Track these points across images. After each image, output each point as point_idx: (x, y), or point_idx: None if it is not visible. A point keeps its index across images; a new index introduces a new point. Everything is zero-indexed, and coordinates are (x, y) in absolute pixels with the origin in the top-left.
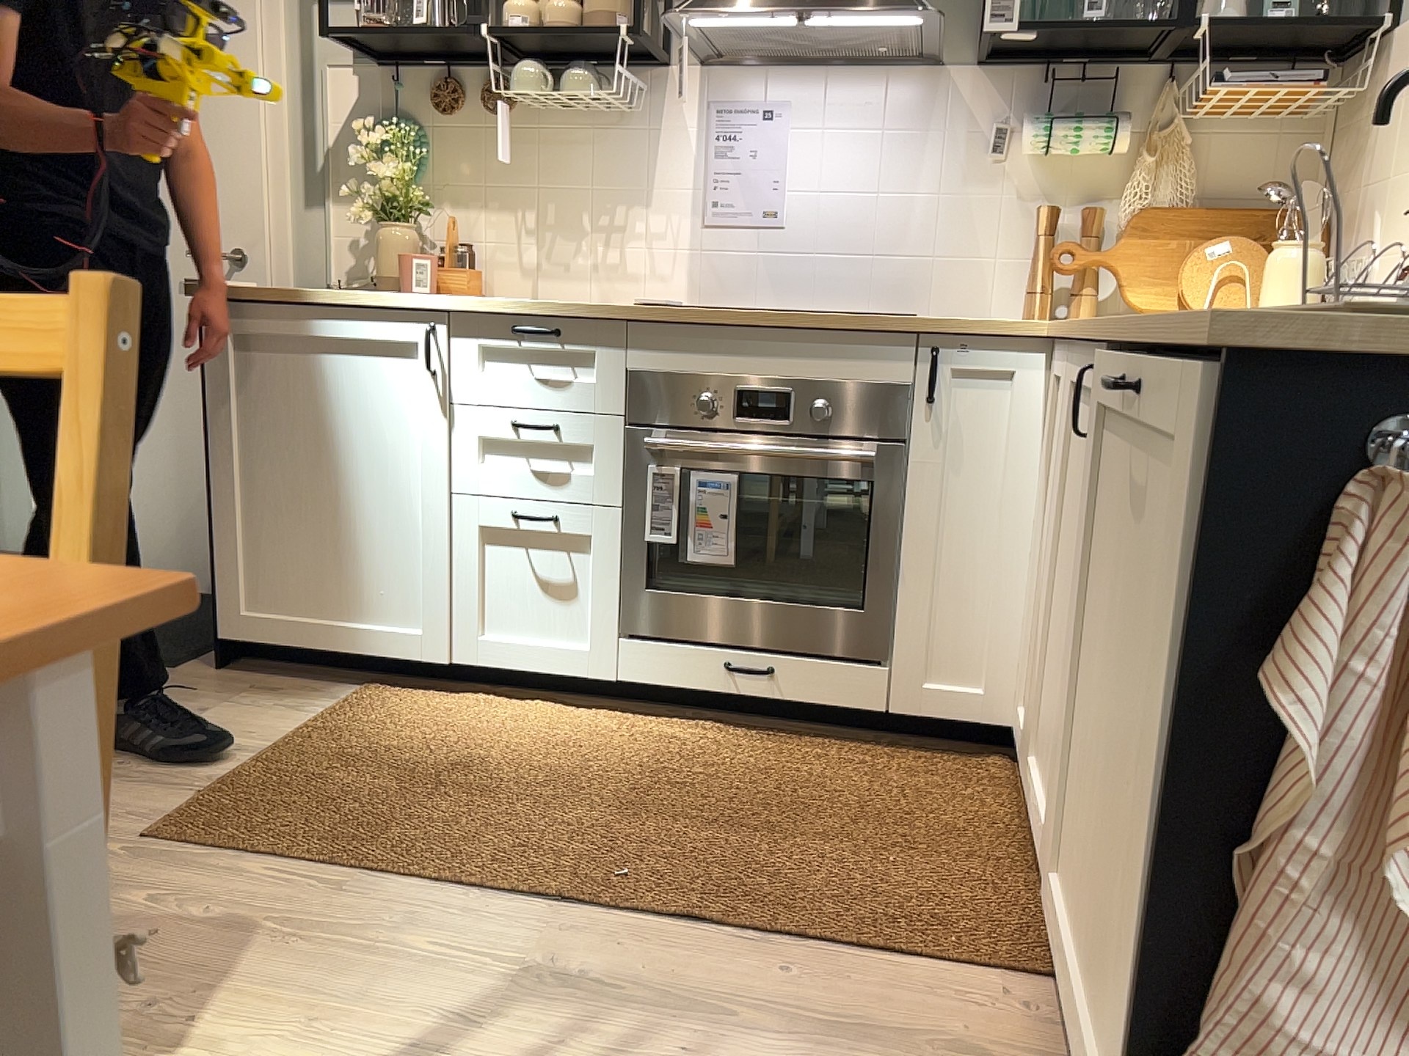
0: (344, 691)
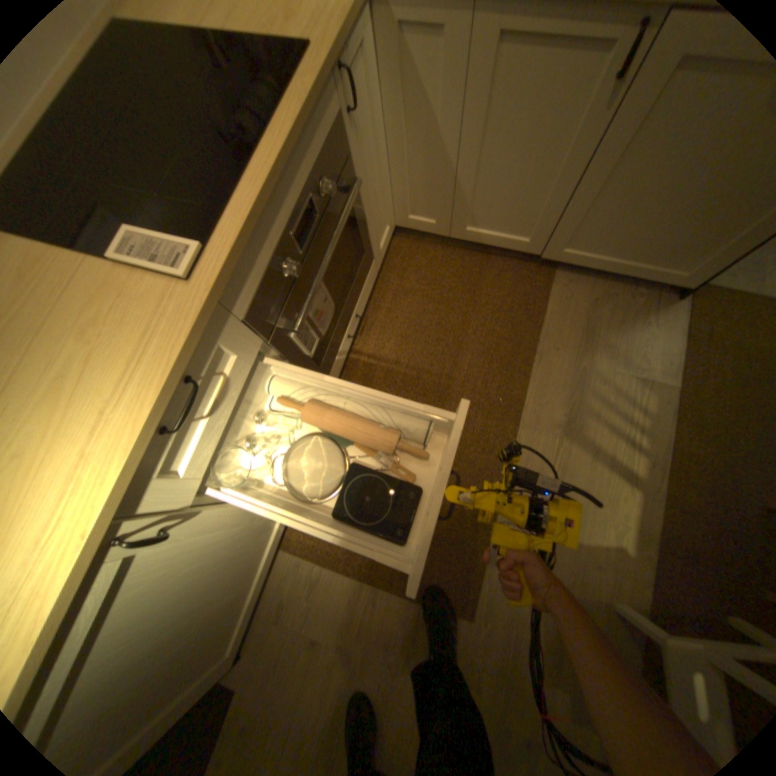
0: (289, 561)
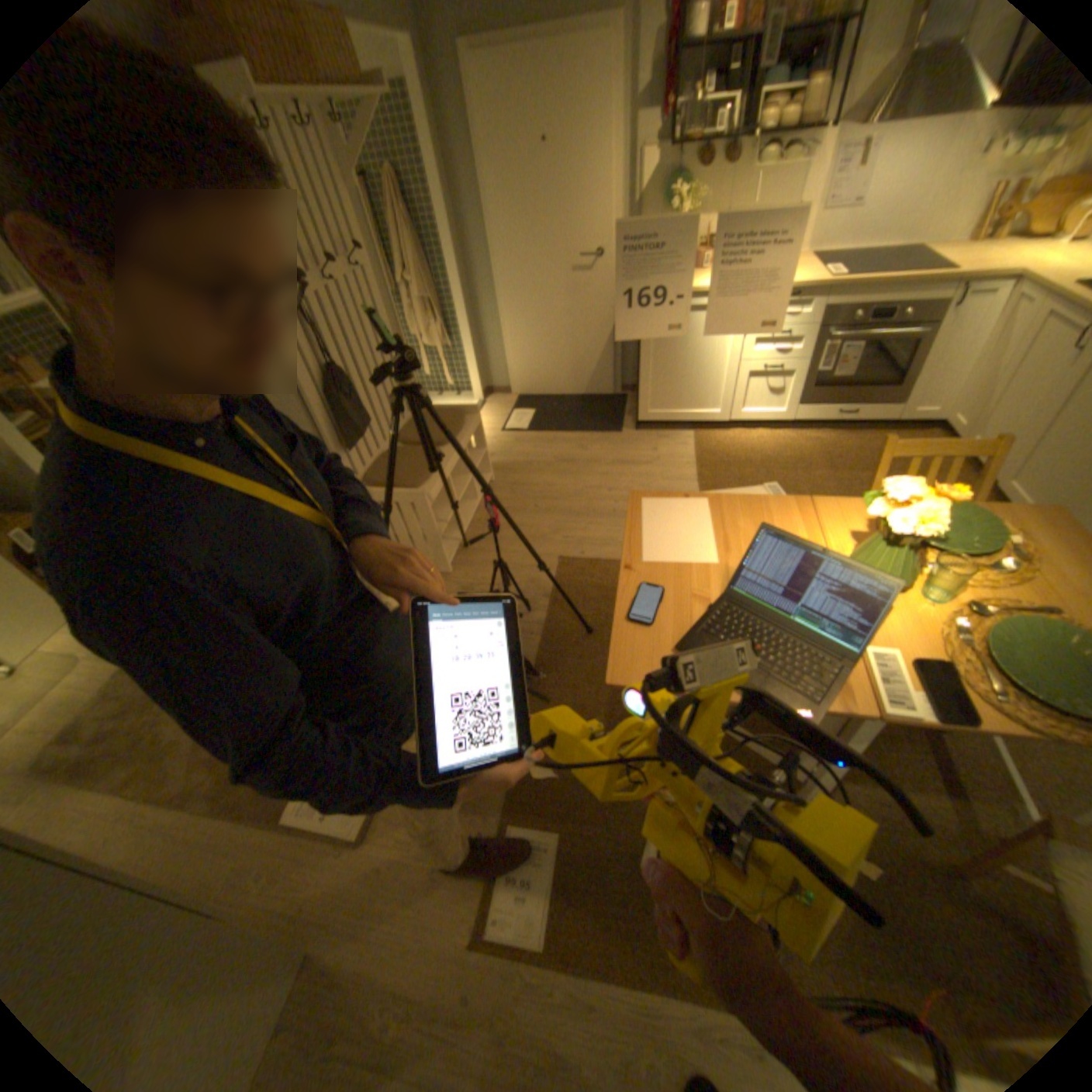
0: (691, 435)
